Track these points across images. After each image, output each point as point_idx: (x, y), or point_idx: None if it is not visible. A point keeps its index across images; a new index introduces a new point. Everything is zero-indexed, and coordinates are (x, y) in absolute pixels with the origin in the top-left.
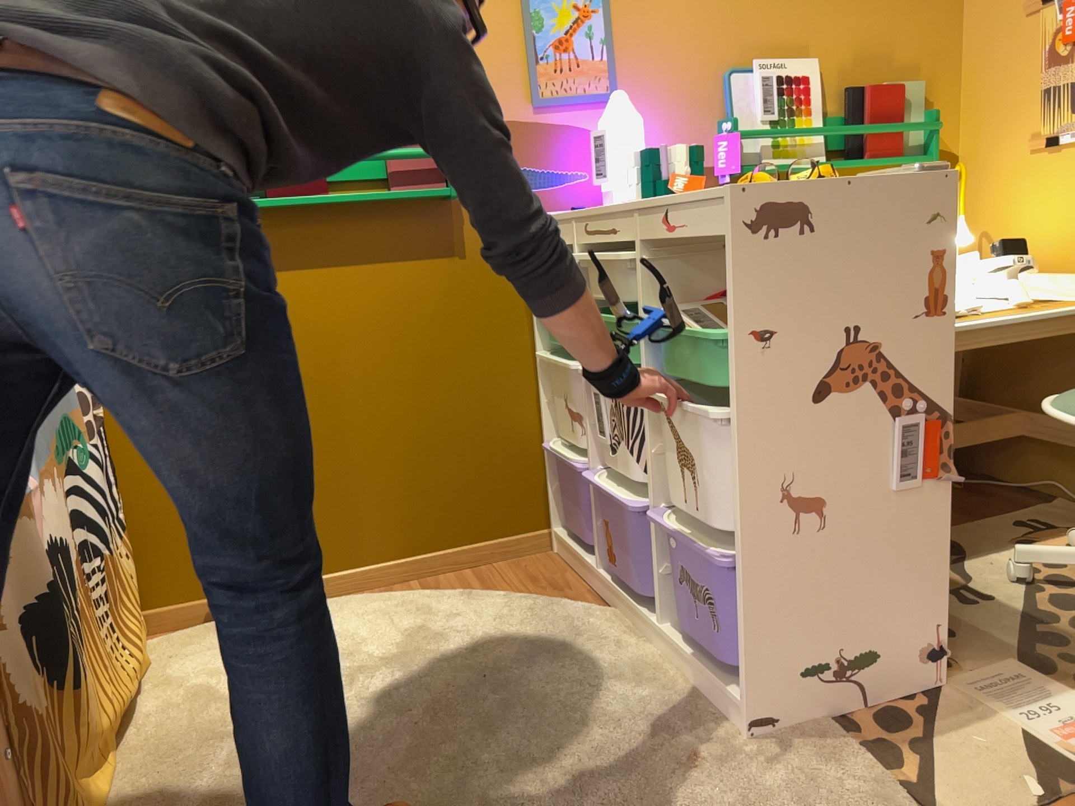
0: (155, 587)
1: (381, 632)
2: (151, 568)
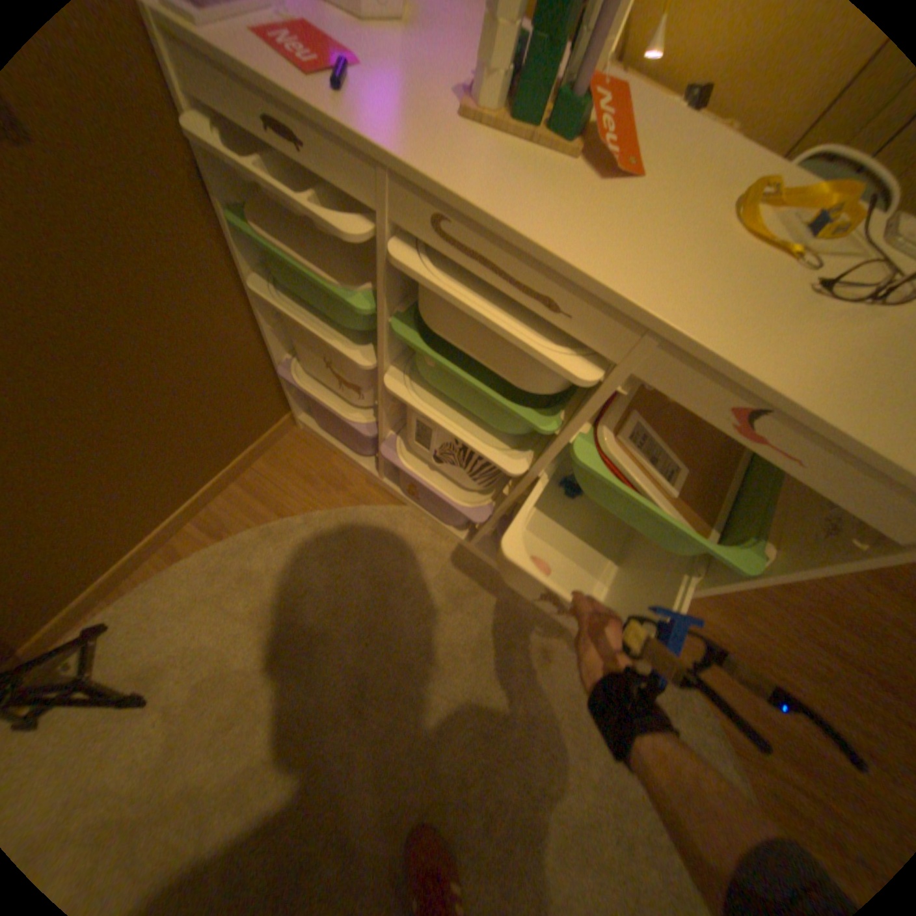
0: None
1: (231, 633)
2: None
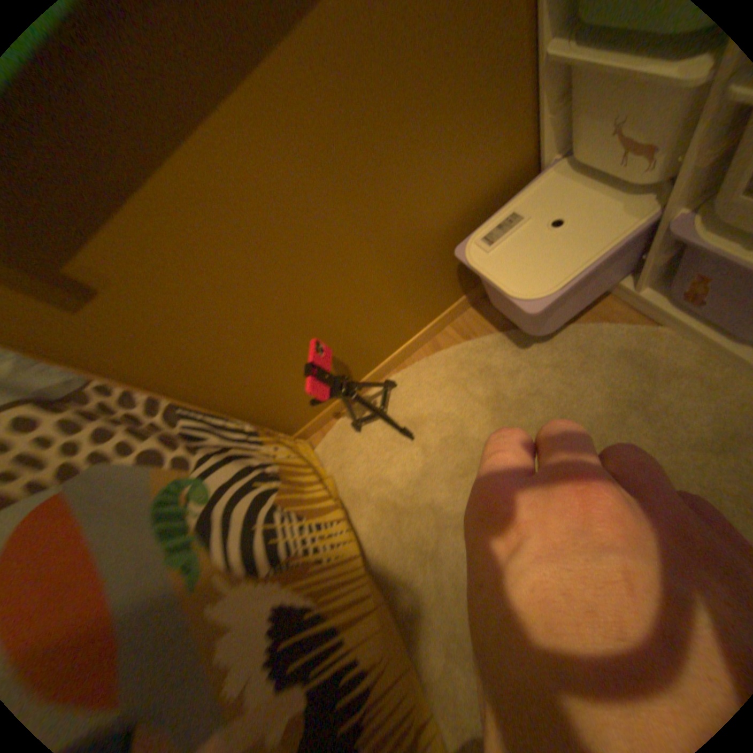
0: (295, 423)
1: (470, 409)
2: (286, 420)
